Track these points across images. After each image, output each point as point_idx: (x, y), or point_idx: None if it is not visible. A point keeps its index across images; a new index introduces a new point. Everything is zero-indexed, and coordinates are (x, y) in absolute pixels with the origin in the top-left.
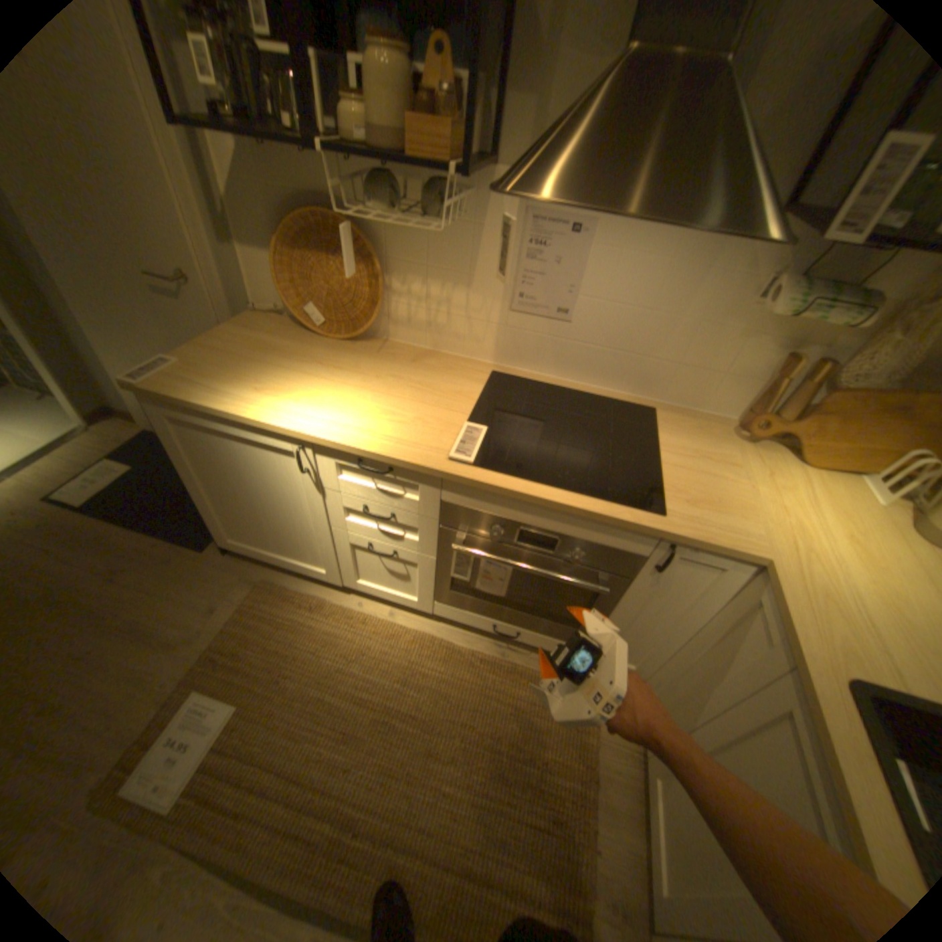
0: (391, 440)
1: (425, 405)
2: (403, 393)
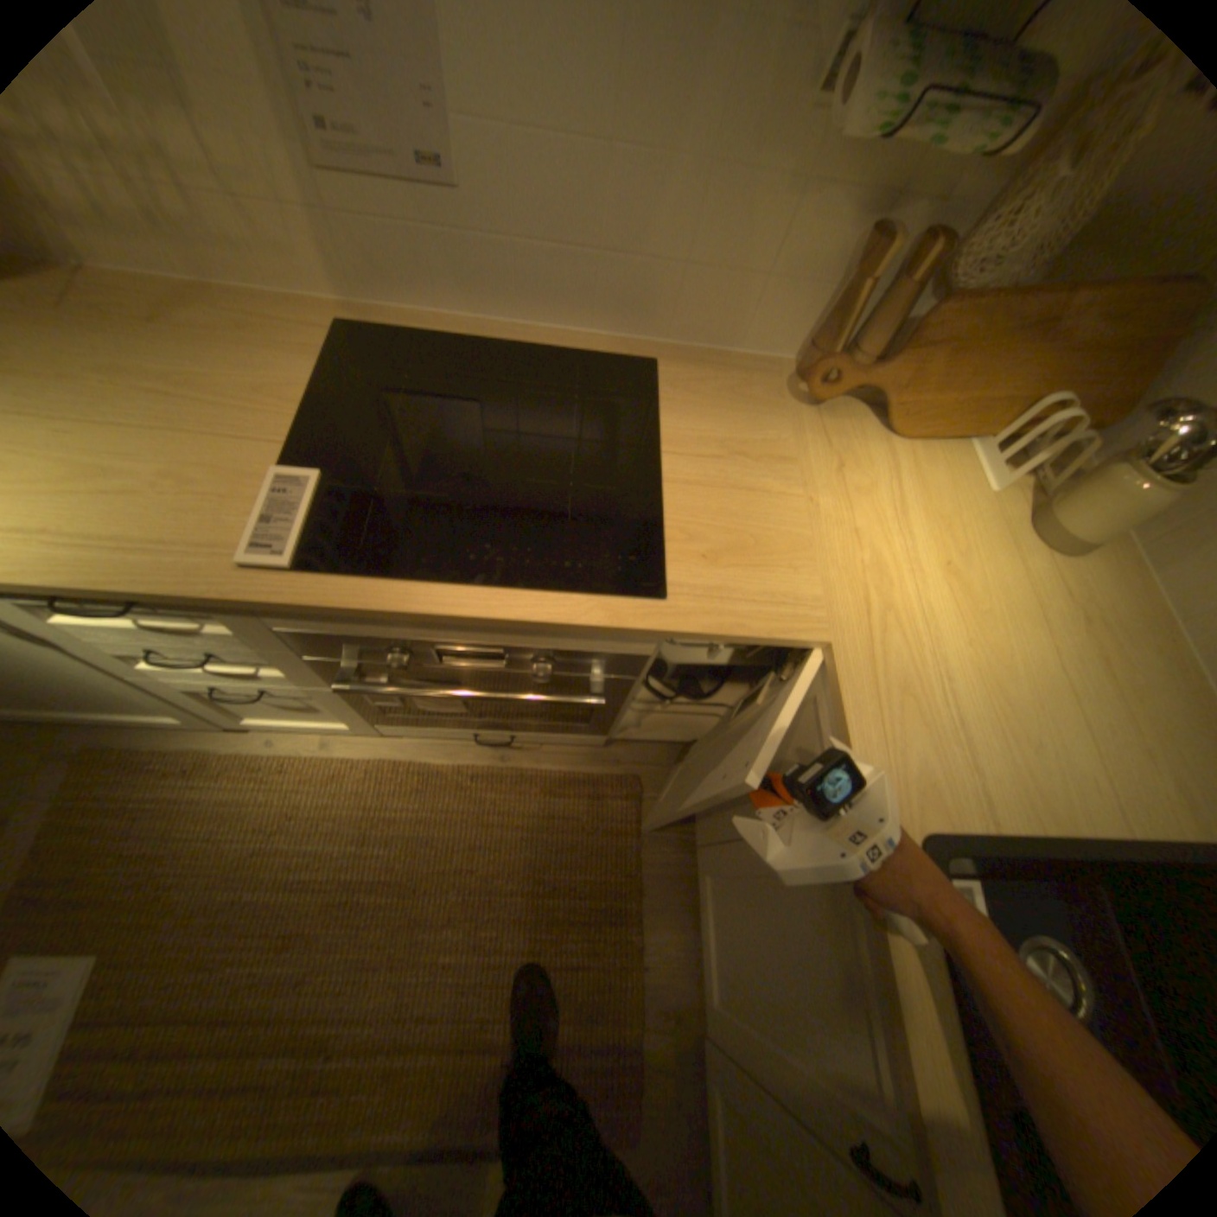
0: (98, 547)
1: (182, 435)
2: (125, 410)
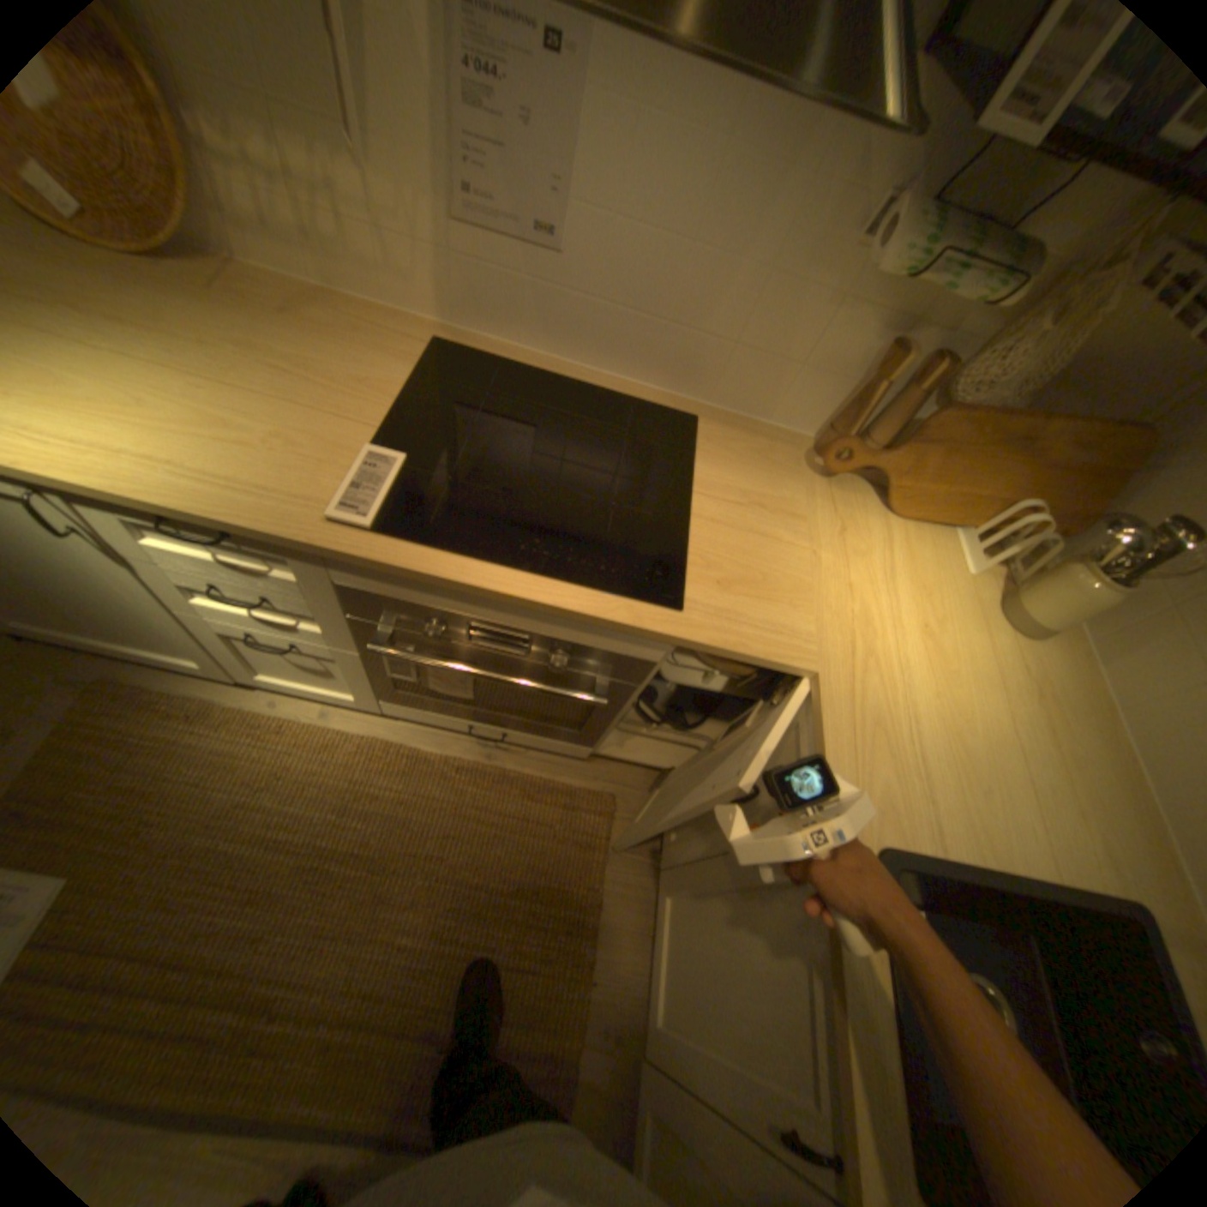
0: (213, 483)
1: (294, 406)
2: (250, 378)
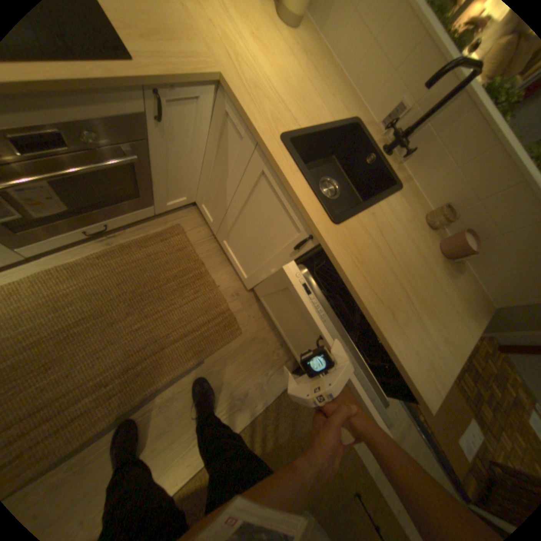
0: None
1: None
2: None
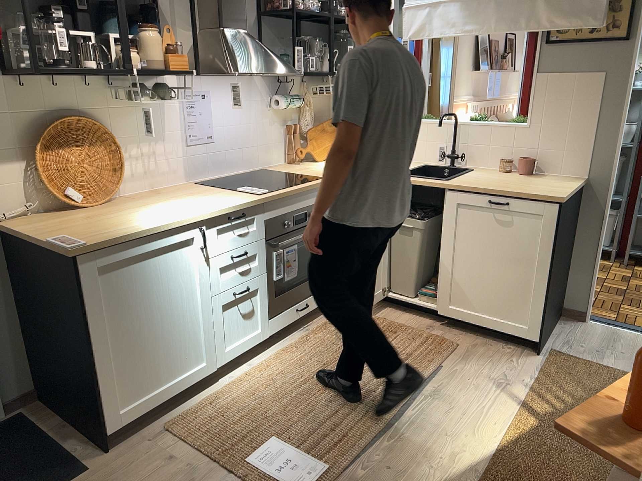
0: (232, 201)
1: (209, 195)
2: (190, 198)
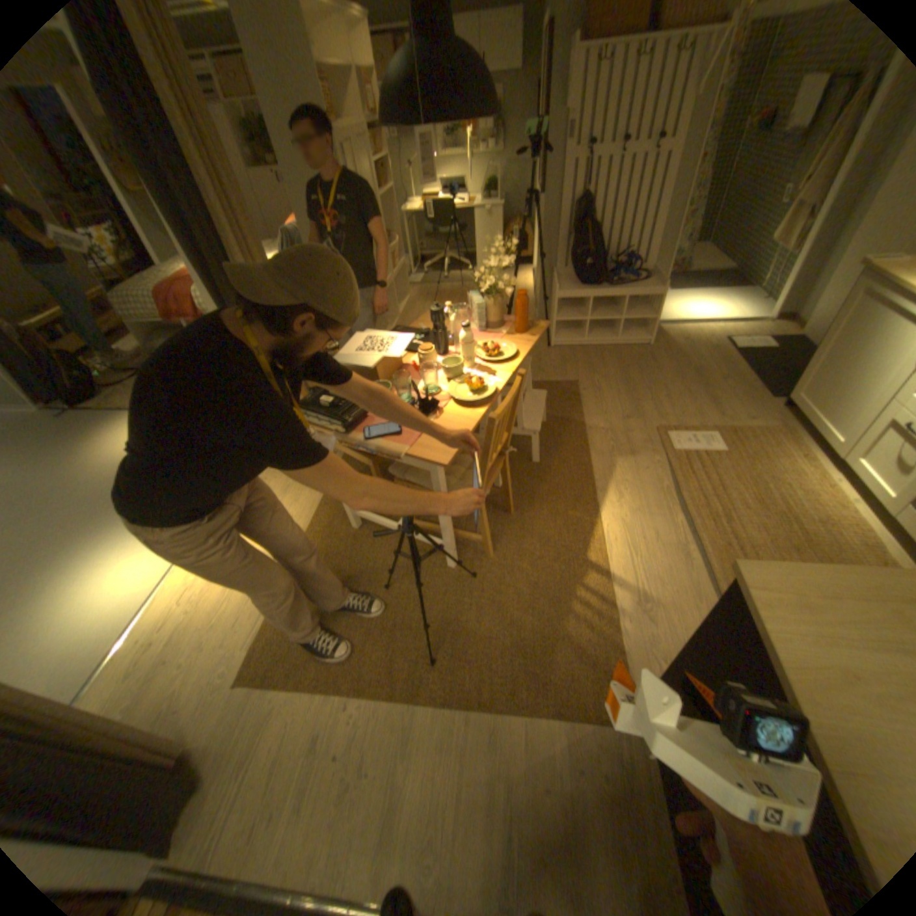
0: None
1: None
2: None
